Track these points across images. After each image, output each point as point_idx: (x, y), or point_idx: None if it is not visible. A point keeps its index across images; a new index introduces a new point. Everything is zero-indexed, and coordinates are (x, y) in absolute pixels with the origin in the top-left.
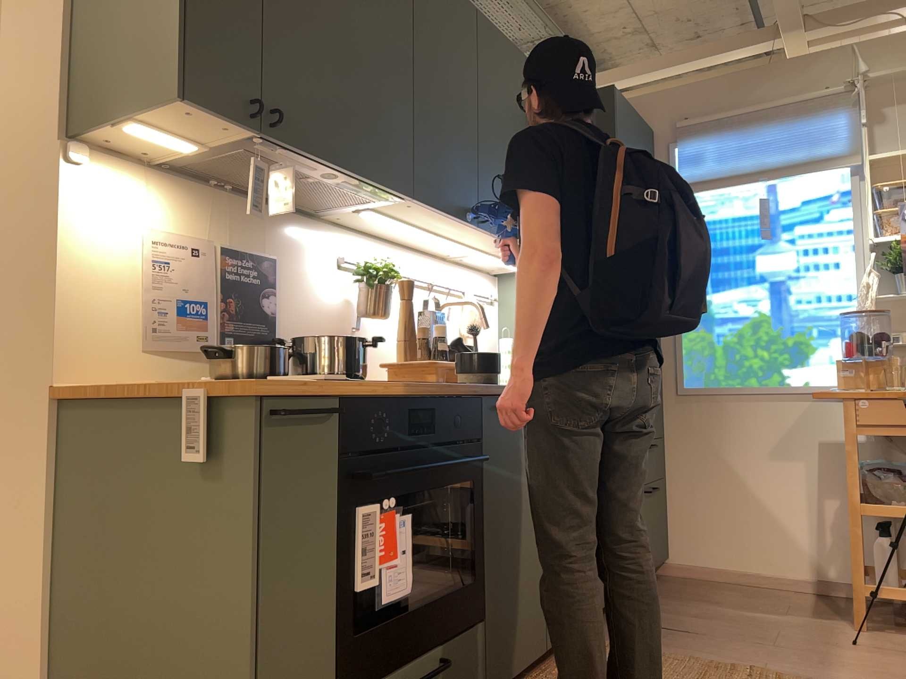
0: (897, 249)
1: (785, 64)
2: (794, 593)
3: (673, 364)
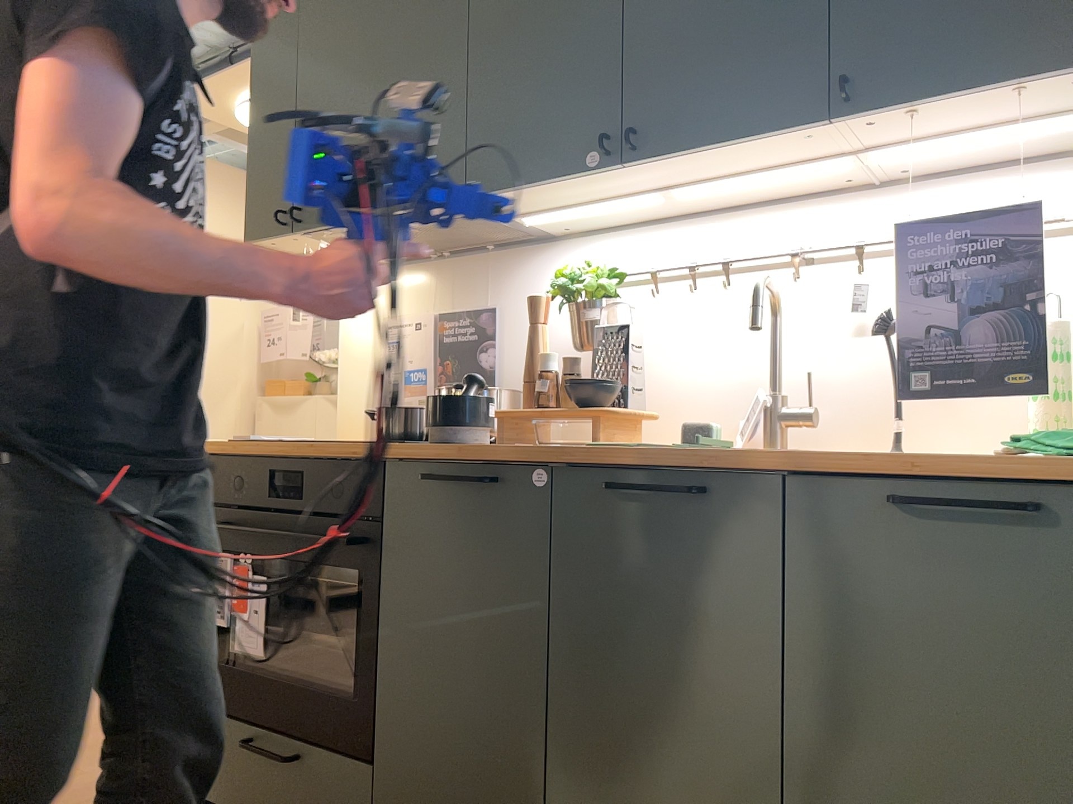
0: None
1: None
2: None
3: None
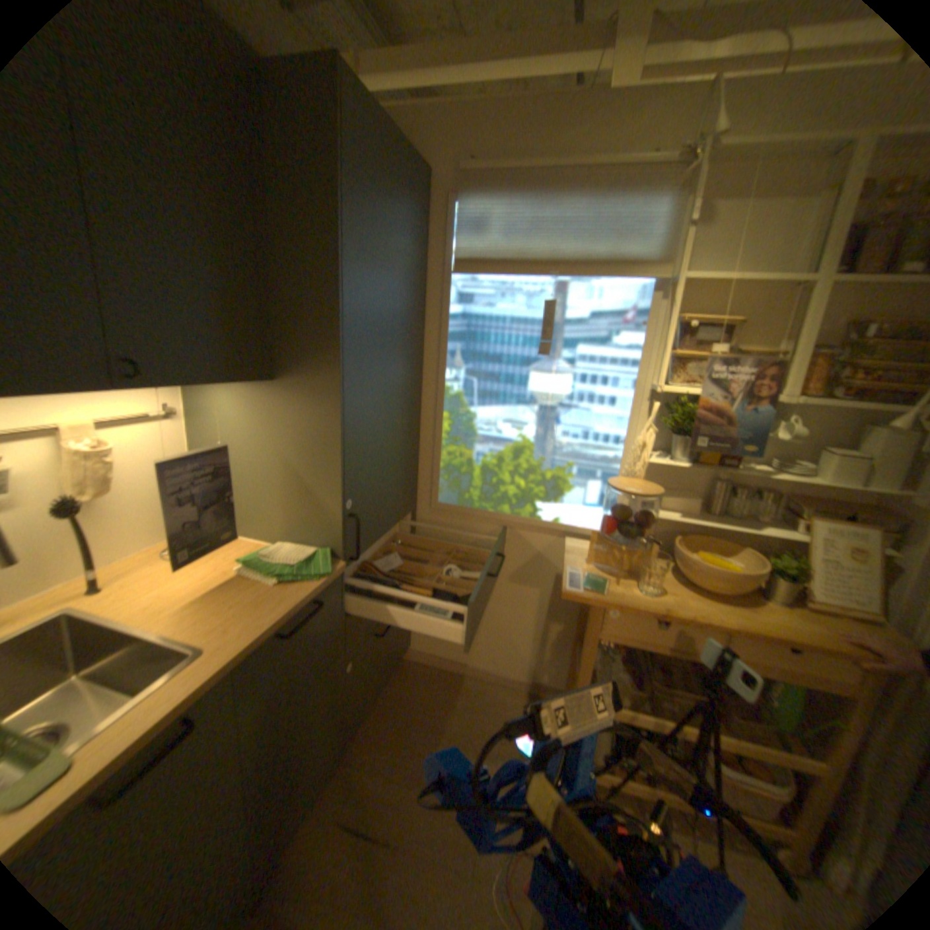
0: (684, 403)
1: (613, 94)
2: (509, 697)
3: (429, 474)
